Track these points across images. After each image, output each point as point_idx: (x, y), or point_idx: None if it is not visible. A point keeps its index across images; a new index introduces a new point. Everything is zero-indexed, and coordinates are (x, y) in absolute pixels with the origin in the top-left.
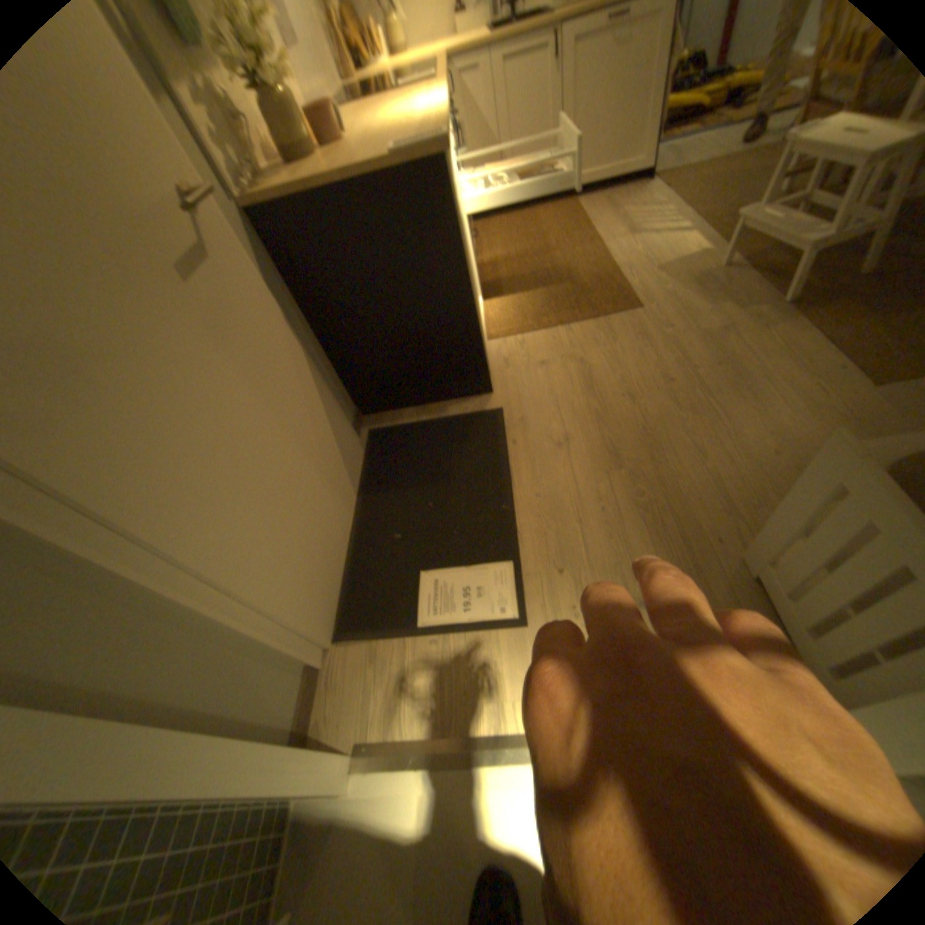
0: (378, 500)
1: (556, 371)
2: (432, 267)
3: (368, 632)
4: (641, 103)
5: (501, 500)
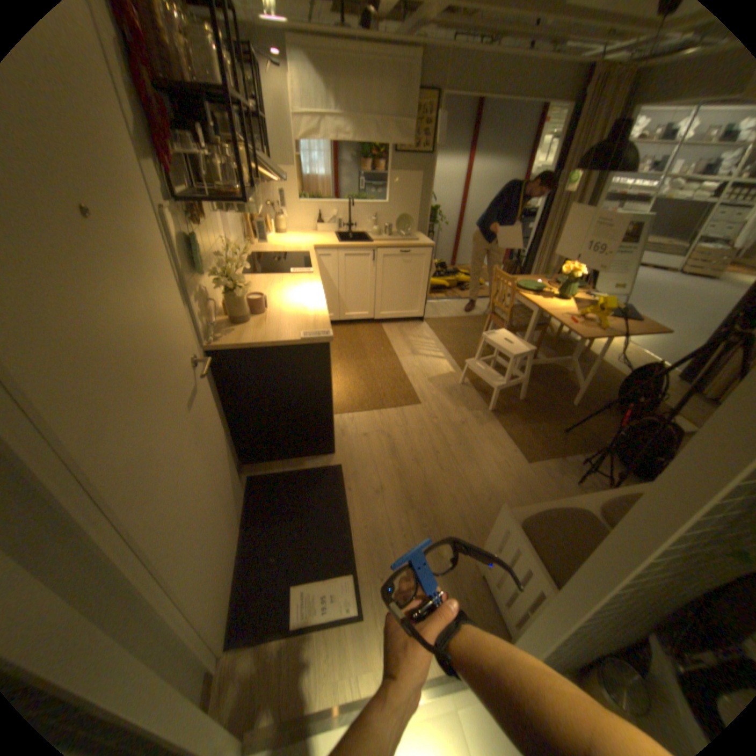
0: (257, 534)
1: (374, 442)
2: (312, 388)
3: (253, 640)
4: (416, 284)
5: (343, 532)
